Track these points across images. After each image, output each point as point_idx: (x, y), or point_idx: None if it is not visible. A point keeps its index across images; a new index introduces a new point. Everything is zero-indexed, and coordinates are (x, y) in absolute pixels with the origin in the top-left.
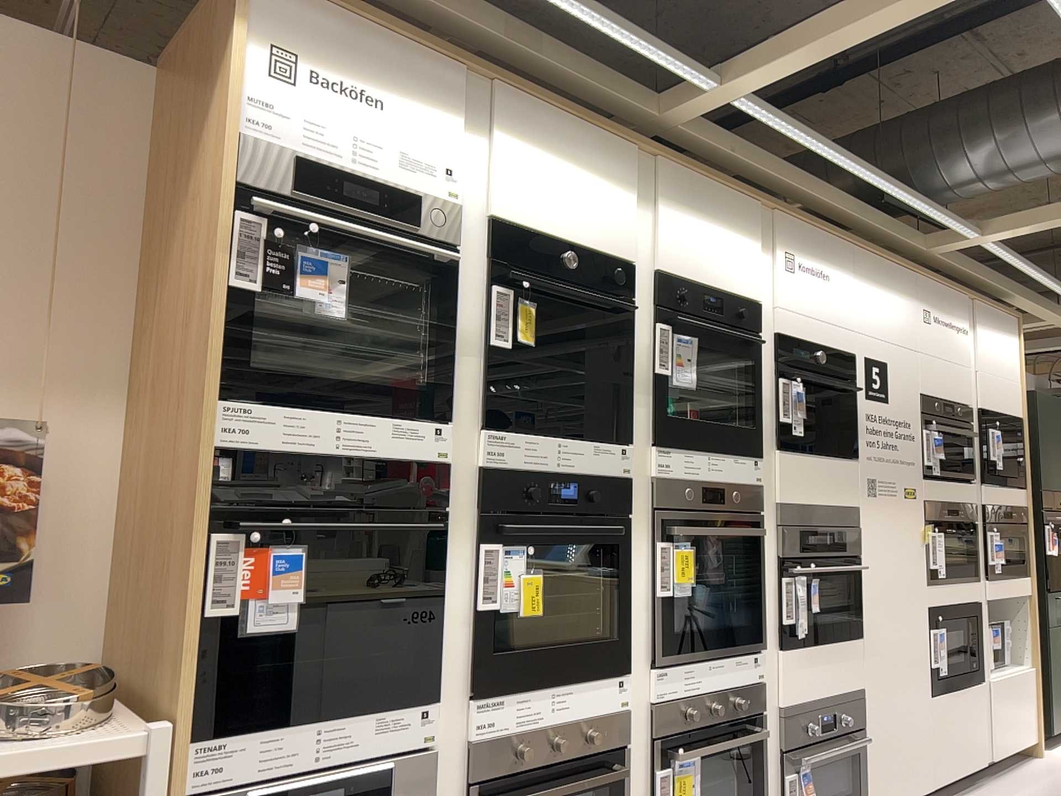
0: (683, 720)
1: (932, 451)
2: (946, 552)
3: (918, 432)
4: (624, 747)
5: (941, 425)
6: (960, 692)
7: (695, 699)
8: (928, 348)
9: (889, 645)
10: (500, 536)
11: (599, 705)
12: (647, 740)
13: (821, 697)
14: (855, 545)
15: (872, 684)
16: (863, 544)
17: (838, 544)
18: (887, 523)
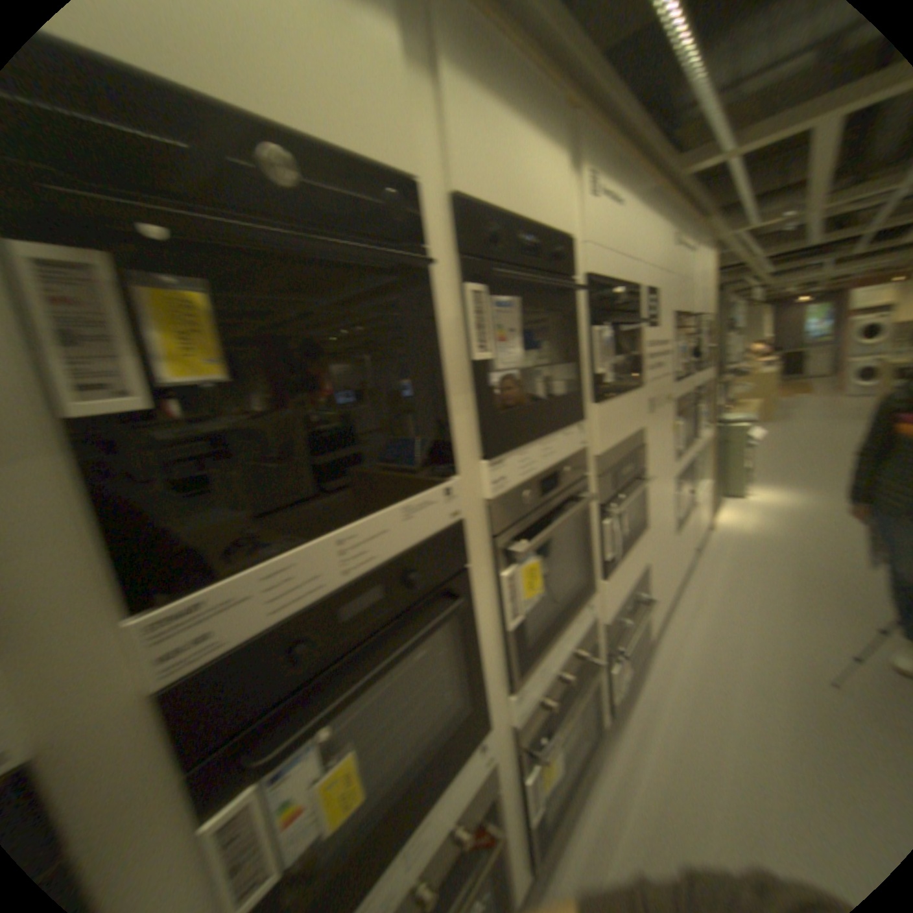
0: (547, 716)
1: (684, 360)
2: (689, 435)
3: (681, 348)
4: (500, 809)
5: (691, 337)
6: (693, 526)
7: (557, 691)
8: (686, 270)
9: (666, 525)
10: (251, 774)
11: (468, 805)
12: (520, 769)
13: (636, 599)
14: (650, 463)
15: (659, 560)
16: (655, 459)
17: (642, 470)
18: (666, 432)
